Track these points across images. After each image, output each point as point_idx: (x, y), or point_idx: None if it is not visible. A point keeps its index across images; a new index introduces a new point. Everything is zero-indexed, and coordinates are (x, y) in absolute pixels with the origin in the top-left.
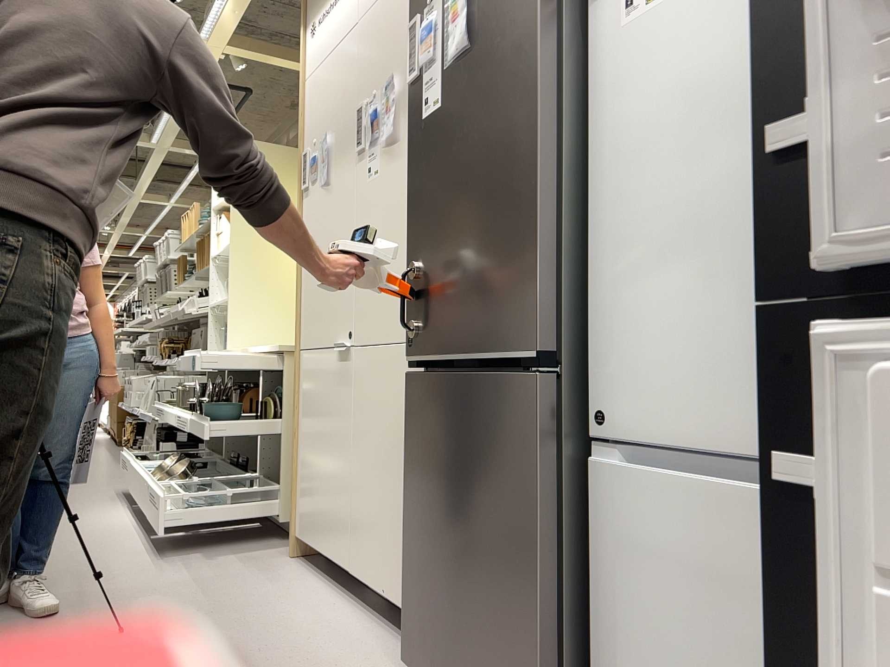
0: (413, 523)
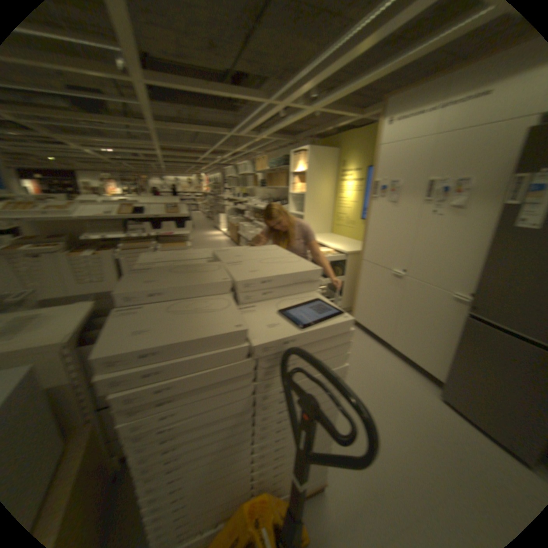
0: (460, 364)
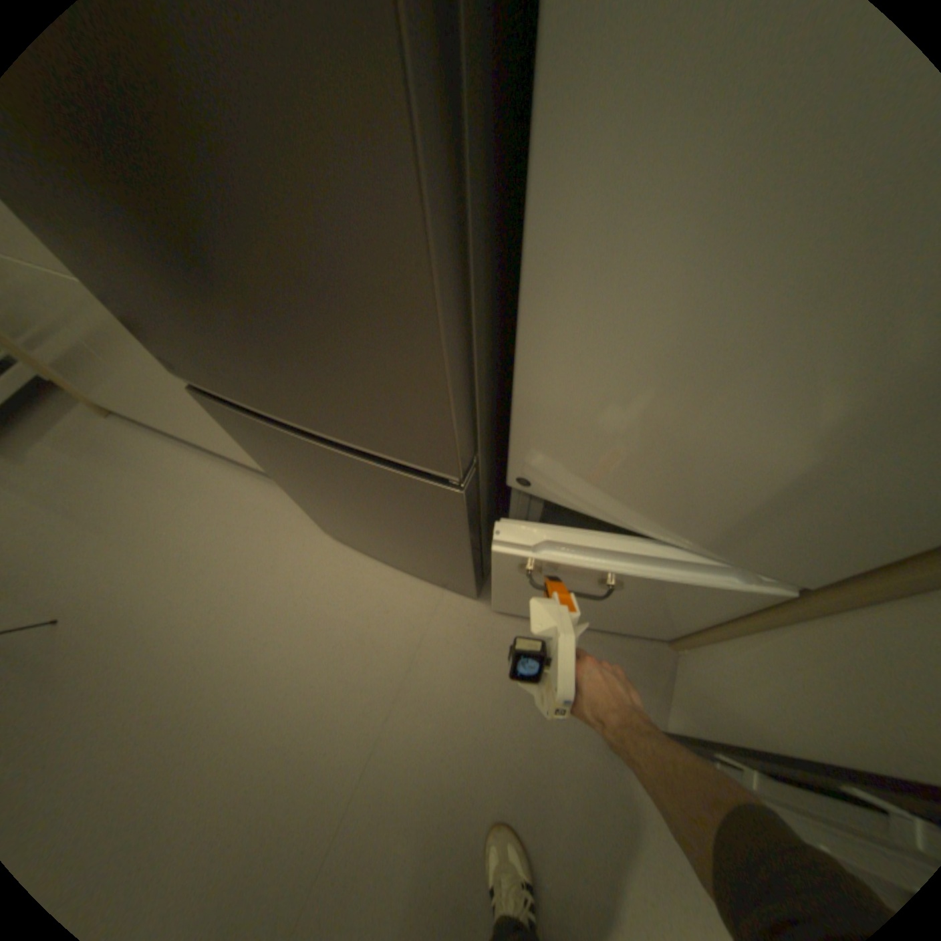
0: (291, 489)
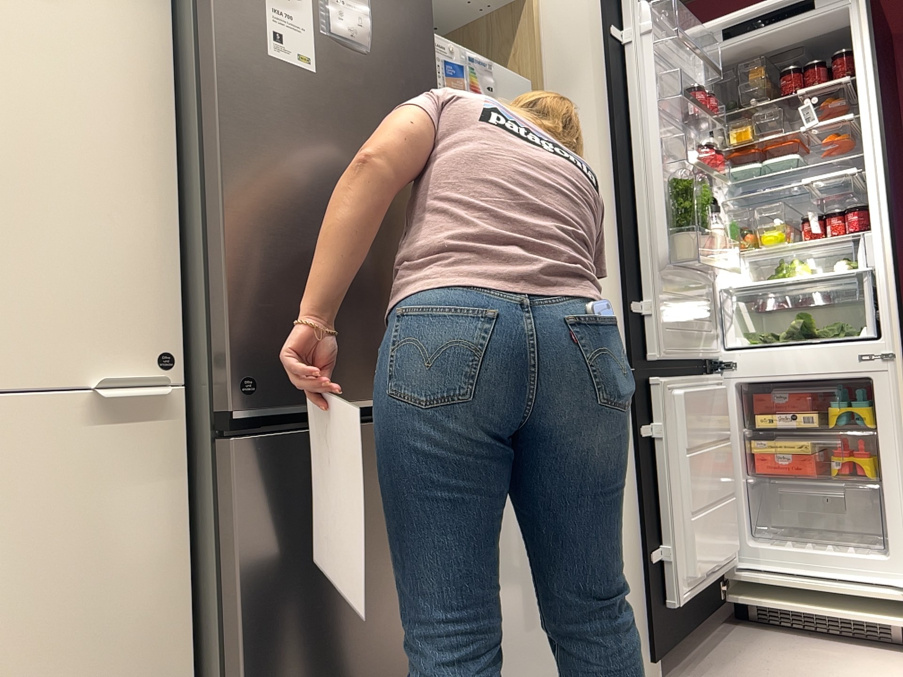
0: (270, 674)
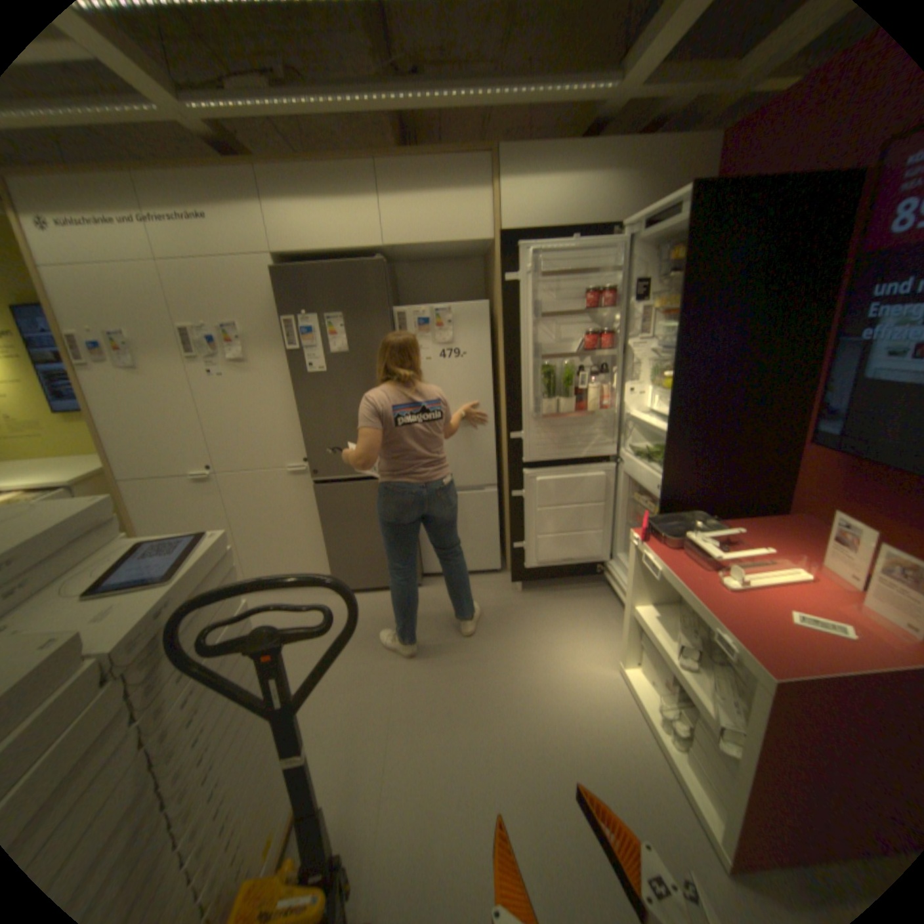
0: (333, 540)
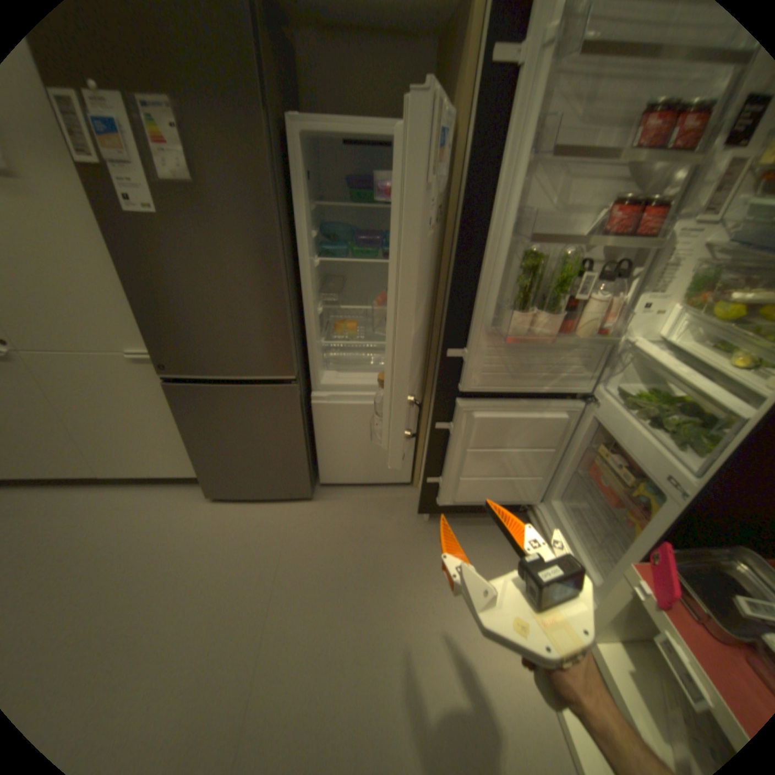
0: (198, 448)
